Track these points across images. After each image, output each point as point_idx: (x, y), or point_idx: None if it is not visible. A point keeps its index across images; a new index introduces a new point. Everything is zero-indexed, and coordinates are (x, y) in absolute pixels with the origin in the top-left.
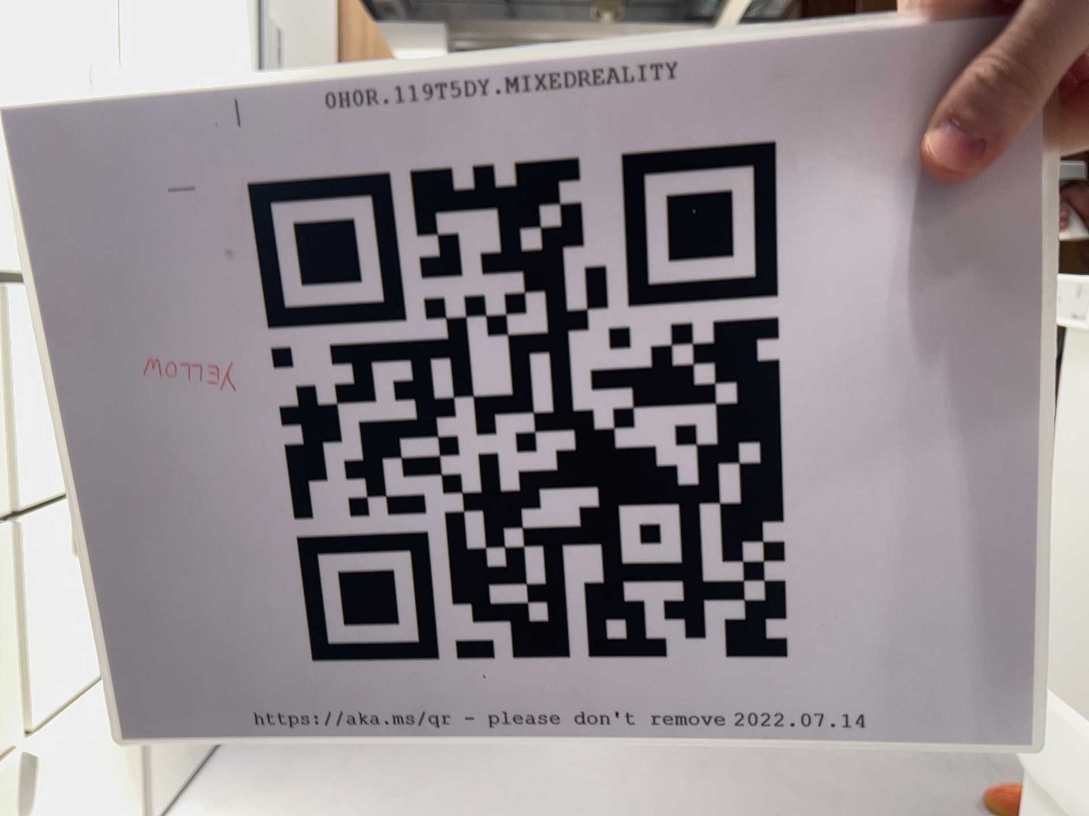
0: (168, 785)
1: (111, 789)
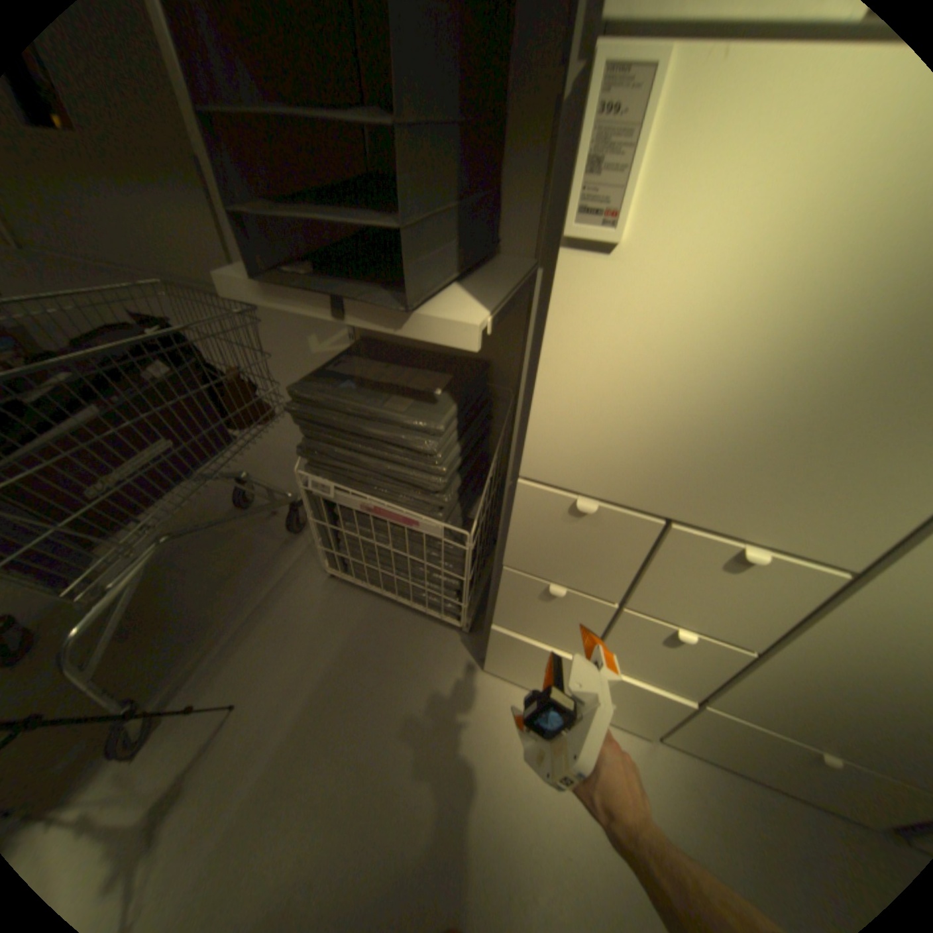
0: (700, 755)
1: (651, 718)
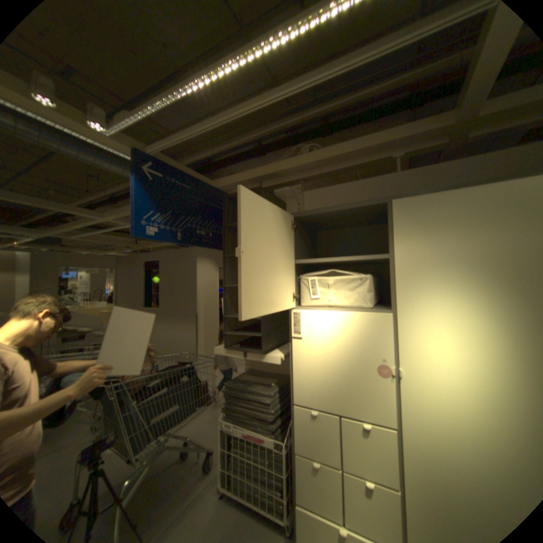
0: None
1: None
